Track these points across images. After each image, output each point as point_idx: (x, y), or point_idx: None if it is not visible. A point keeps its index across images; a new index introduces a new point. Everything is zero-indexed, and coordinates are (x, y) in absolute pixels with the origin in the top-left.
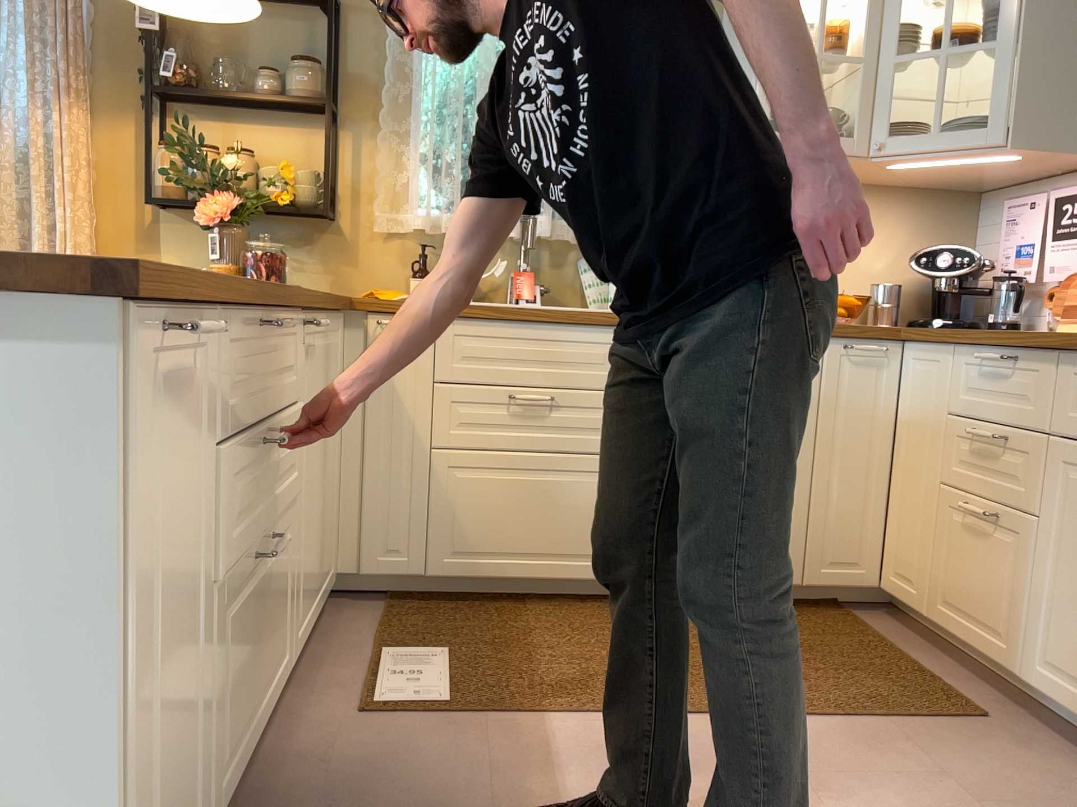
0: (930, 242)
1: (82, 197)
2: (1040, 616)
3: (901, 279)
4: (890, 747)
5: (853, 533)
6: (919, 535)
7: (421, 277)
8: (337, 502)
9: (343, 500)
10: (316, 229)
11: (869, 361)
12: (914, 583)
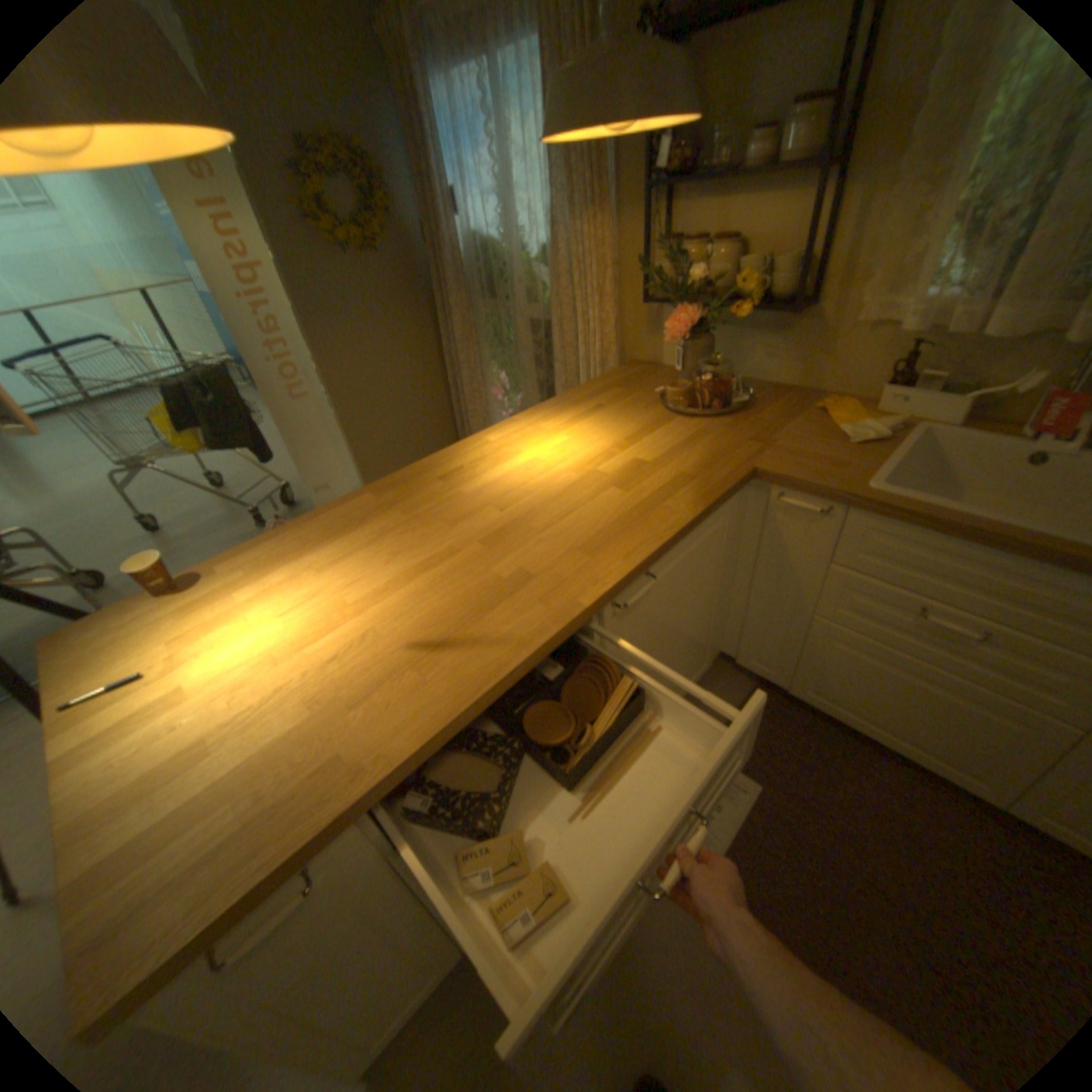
0: None
1: (603, 294)
2: None
3: None
4: None
5: None
6: None
7: (905, 376)
8: (724, 615)
9: (732, 613)
10: (794, 313)
11: None
12: None
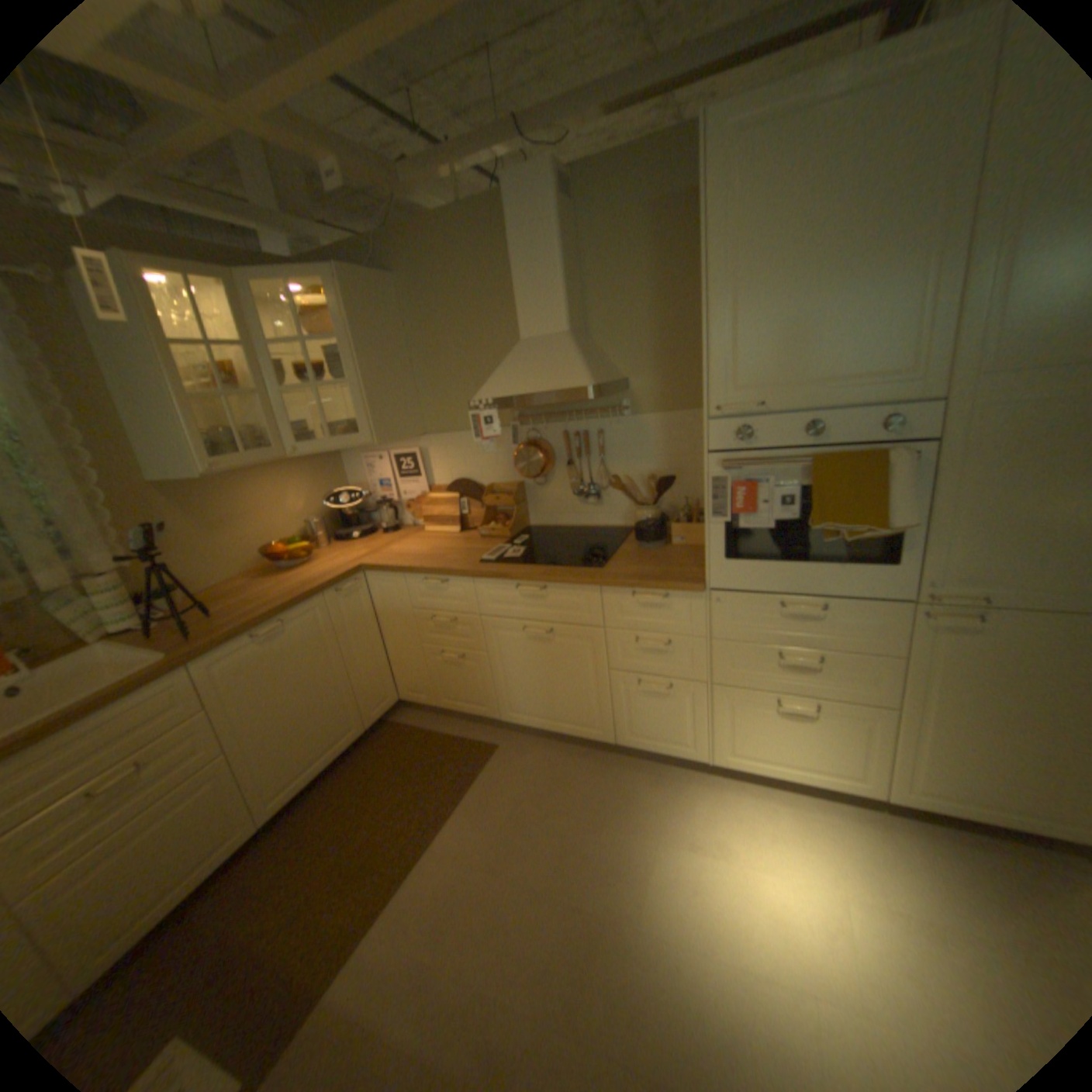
0: (322, 482)
1: None
2: (501, 693)
3: (315, 510)
4: (486, 804)
5: (378, 685)
6: (416, 670)
7: None
8: None
9: None
10: None
11: (350, 592)
12: (422, 693)
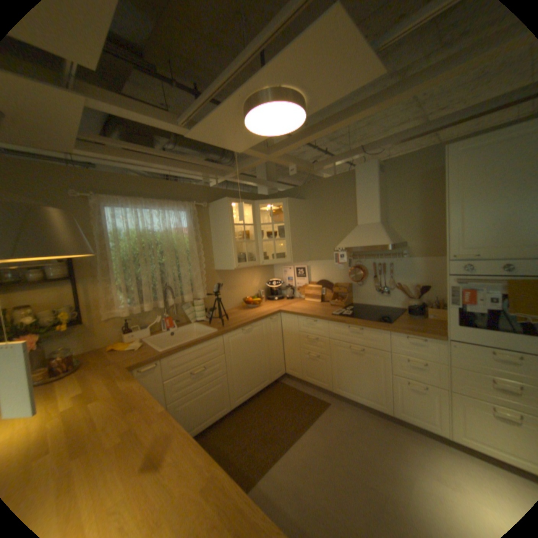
0: (265, 276)
1: None
2: (335, 378)
3: (261, 287)
4: (325, 428)
5: (278, 364)
6: (295, 360)
7: (124, 333)
8: None
9: None
10: (68, 330)
11: (274, 320)
12: (296, 372)
